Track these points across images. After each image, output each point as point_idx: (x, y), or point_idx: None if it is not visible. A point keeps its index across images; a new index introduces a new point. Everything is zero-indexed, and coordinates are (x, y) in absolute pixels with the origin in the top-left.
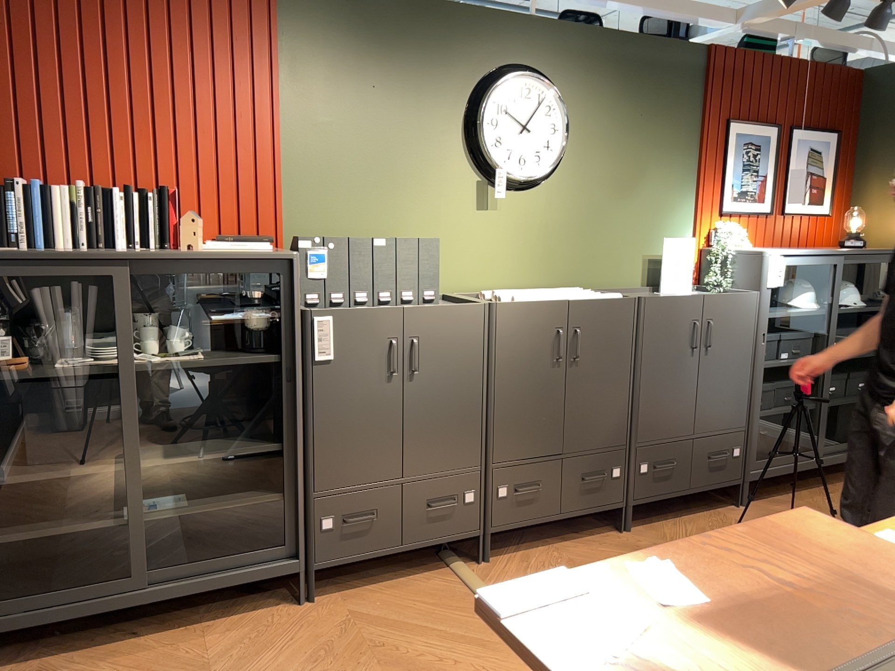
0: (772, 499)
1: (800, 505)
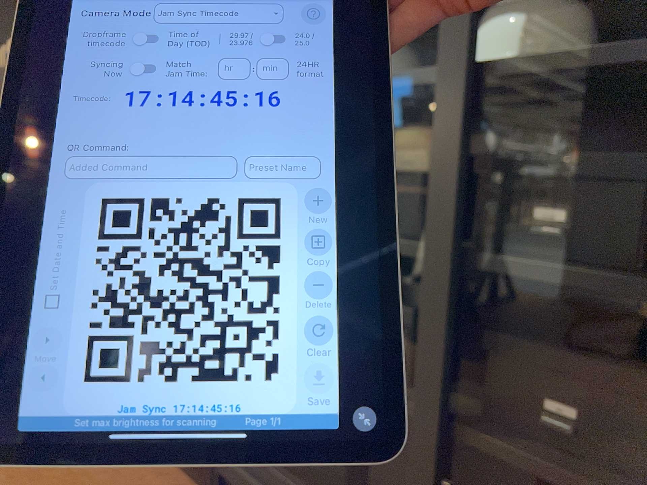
0: None
1: None
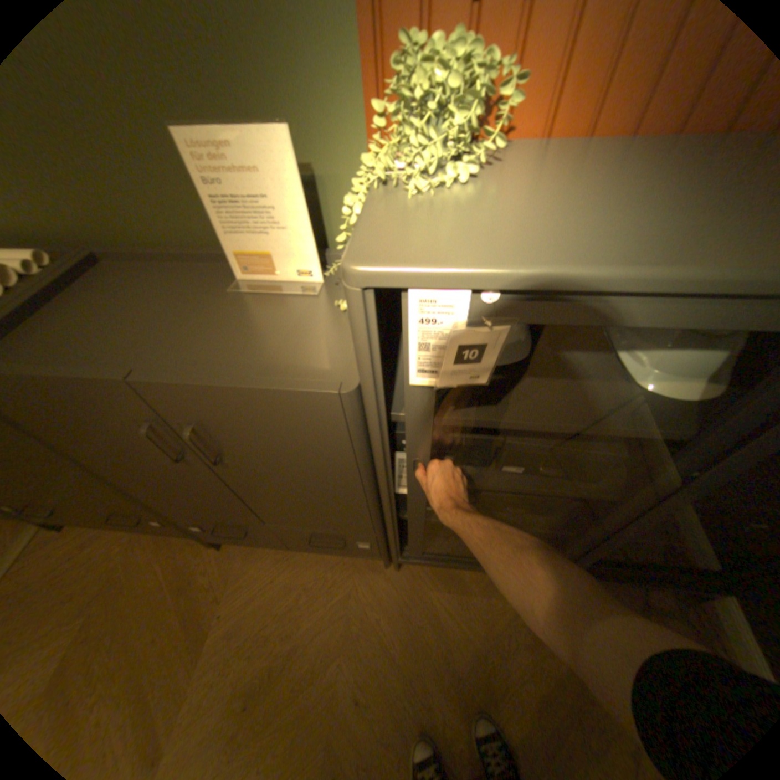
0: (450, 571)
1: (469, 607)
